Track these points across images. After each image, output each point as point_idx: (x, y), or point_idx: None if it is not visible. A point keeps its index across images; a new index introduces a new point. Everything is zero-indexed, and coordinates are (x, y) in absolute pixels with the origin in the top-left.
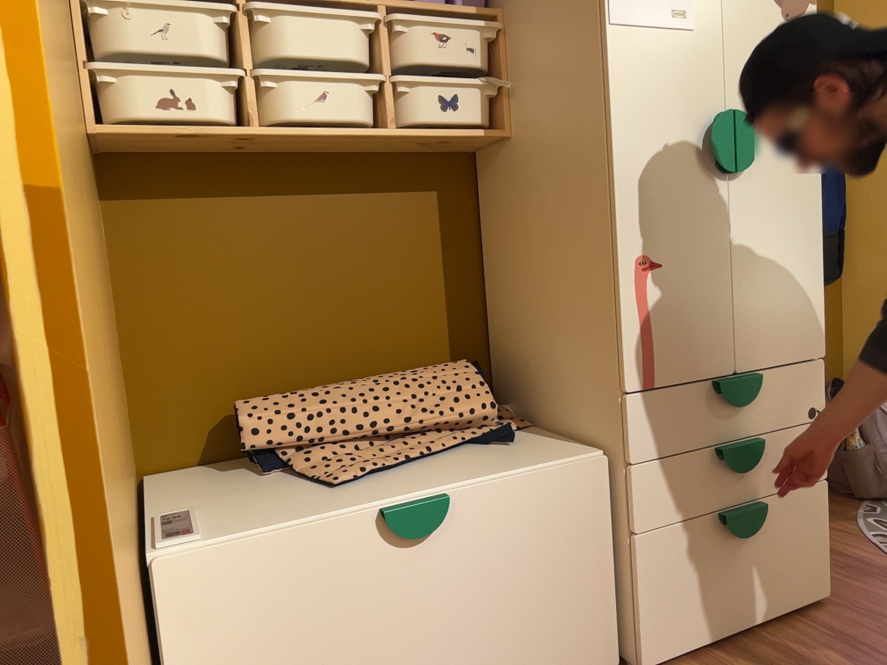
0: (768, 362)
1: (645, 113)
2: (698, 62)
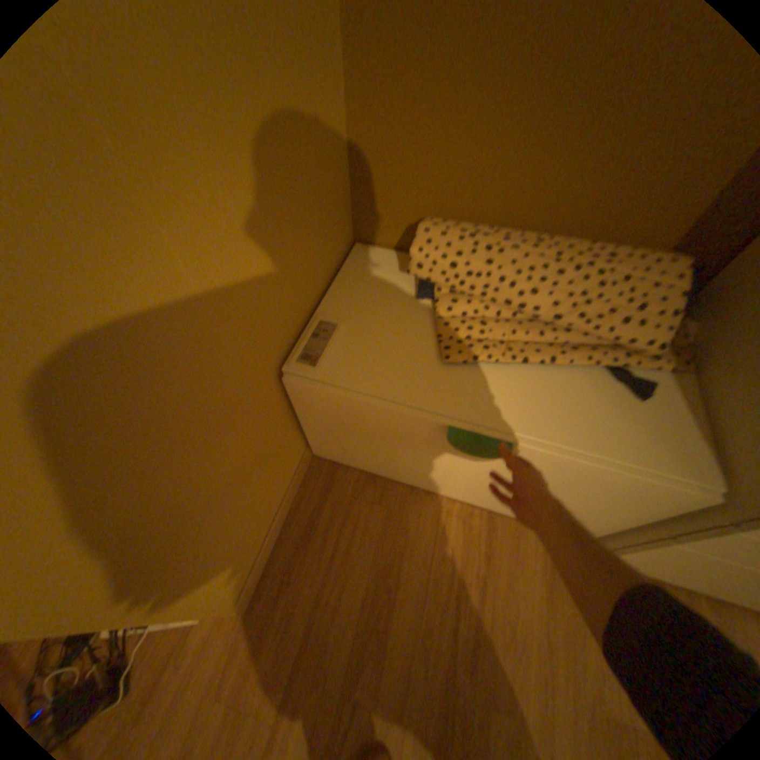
0: None
1: None
2: None
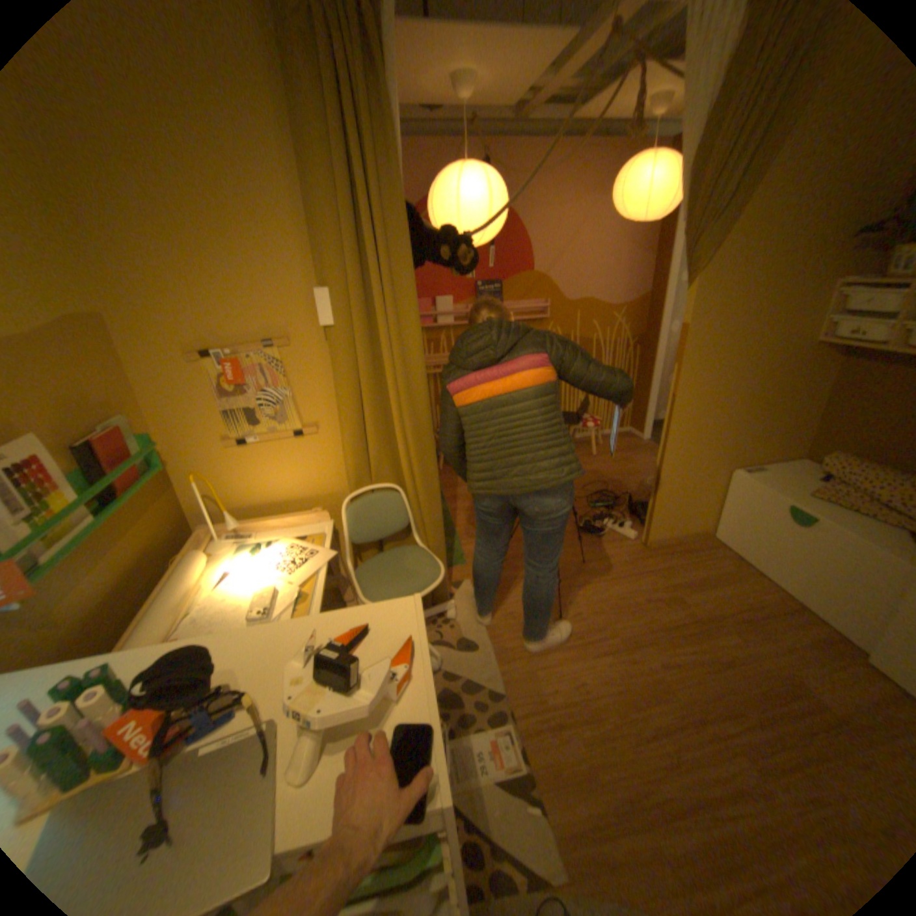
0: None
1: None
2: None
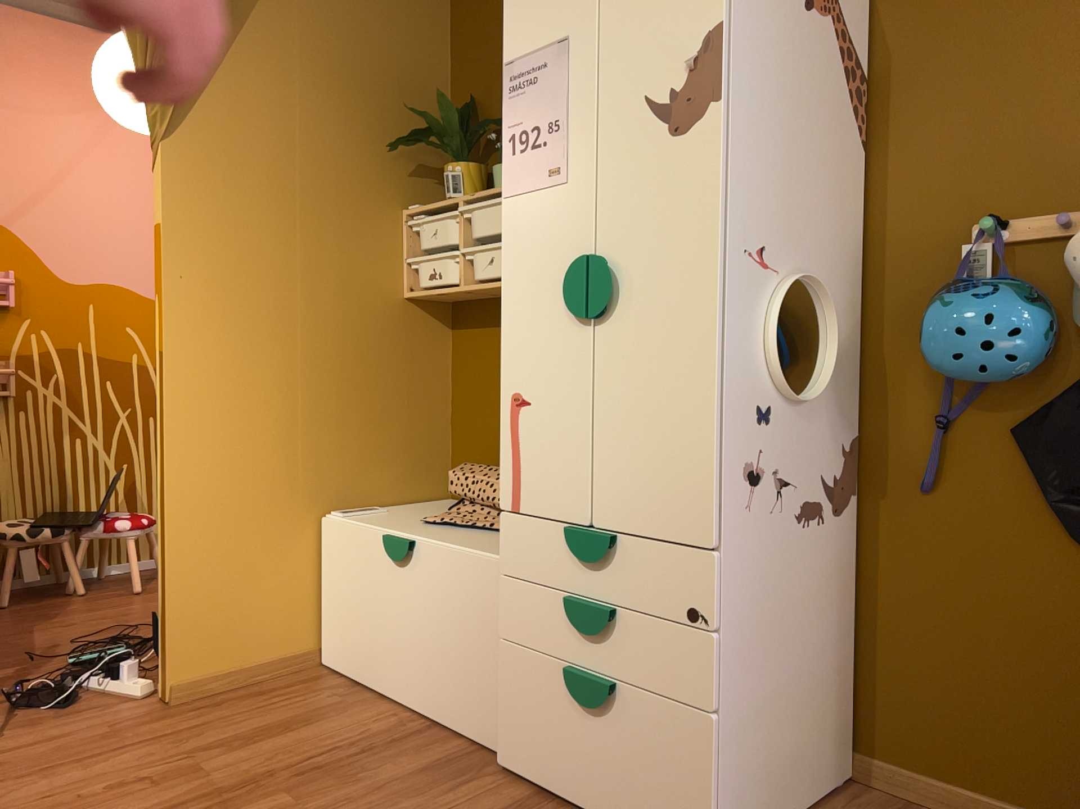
0: (631, 529)
1: (524, 266)
2: (569, 210)
